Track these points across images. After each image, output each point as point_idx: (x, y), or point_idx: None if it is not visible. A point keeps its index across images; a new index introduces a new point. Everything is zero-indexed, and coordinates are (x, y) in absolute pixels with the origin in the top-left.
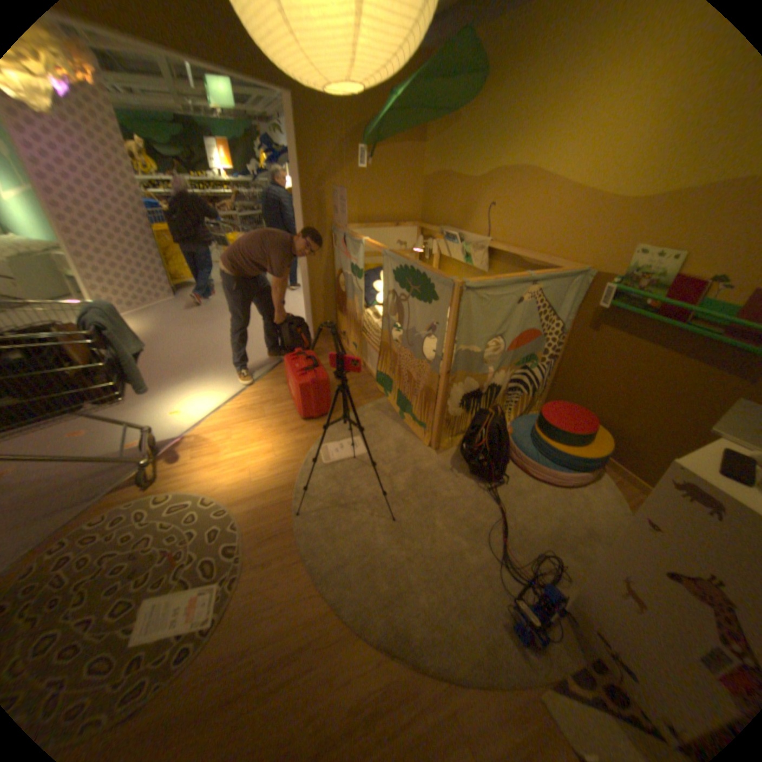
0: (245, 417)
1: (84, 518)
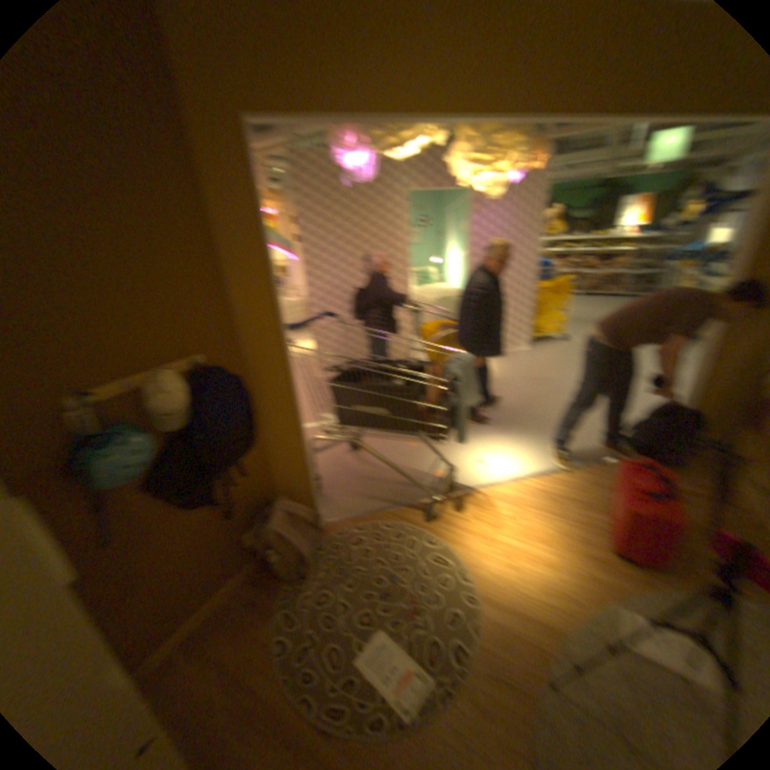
0: (540, 503)
1: (382, 515)
